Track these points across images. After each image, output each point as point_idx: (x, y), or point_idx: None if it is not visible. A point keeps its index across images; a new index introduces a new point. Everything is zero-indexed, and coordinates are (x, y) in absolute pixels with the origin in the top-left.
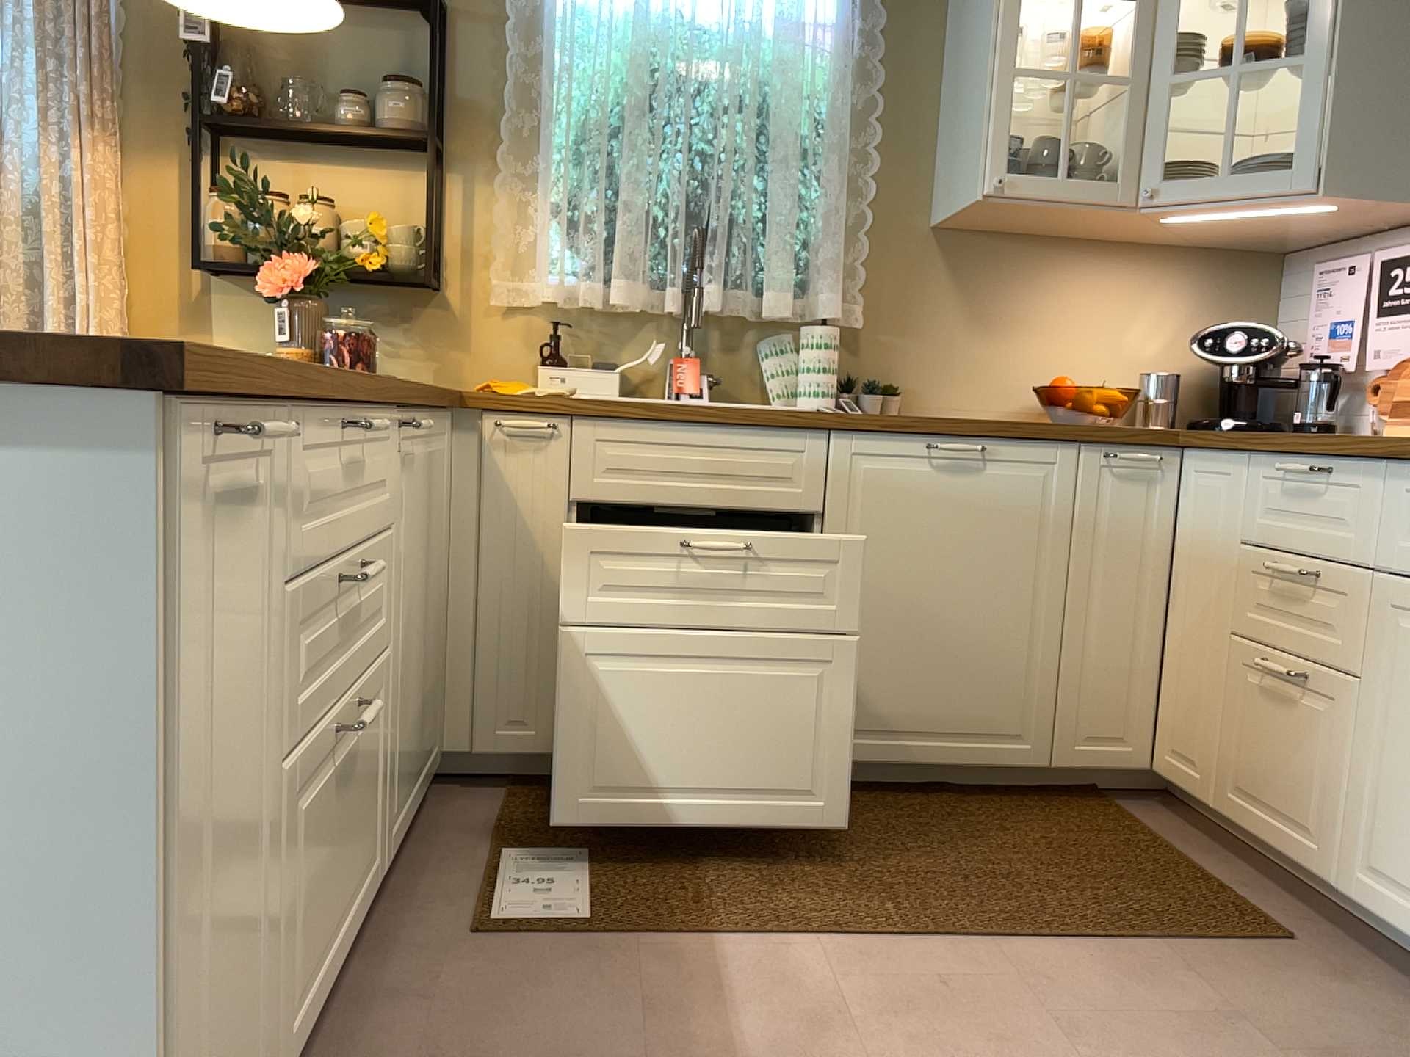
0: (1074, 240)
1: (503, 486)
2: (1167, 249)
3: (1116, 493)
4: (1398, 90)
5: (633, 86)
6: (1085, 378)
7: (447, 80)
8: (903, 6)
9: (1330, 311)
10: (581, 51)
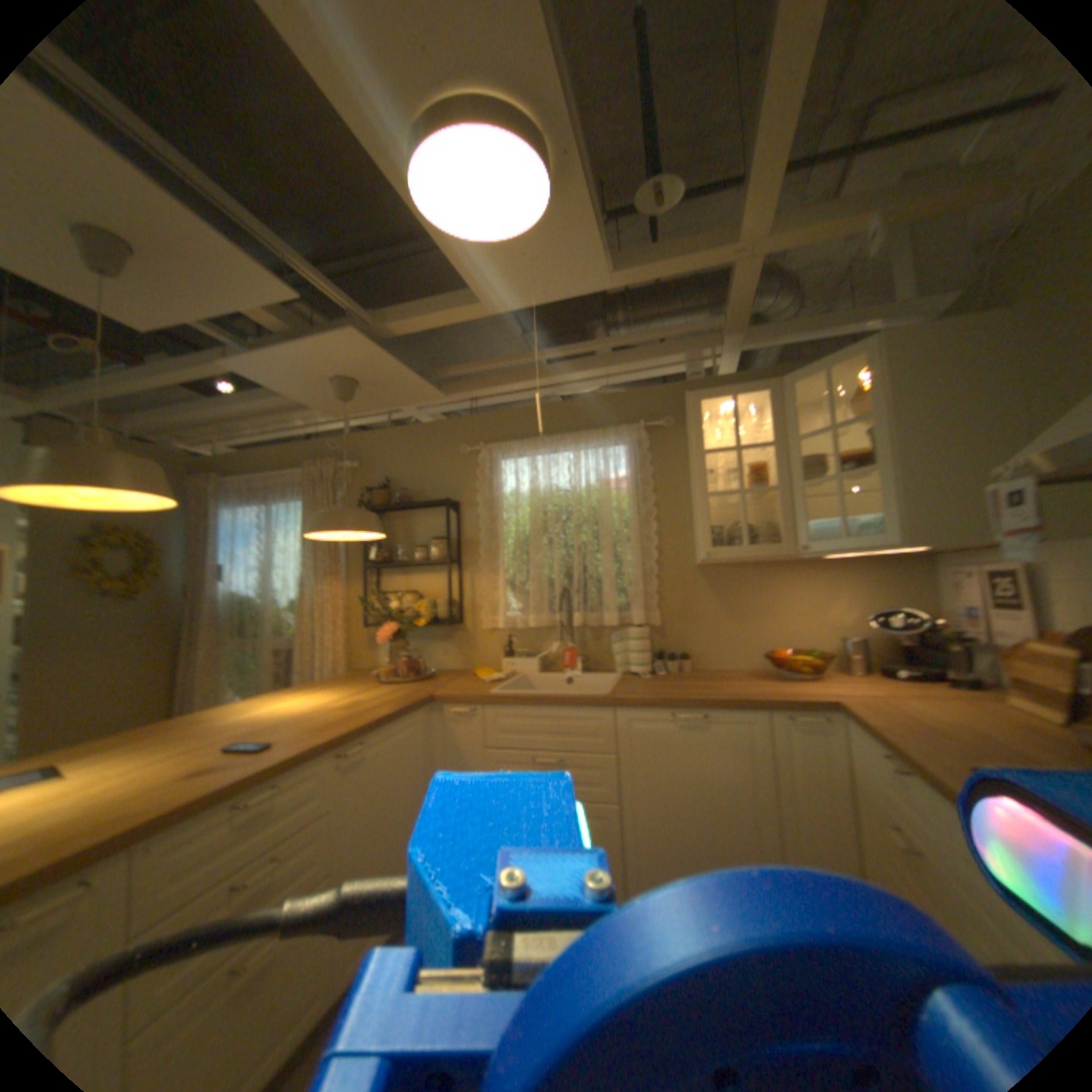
0: (784, 563)
1: (457, 741)
2: (847, 561)
3: (802, 743)
4: (951, 476)
5: (532, 524)
6: (807, 642)
7: (461, 532)
8: (664, 460)
9: (963, 599)
10: (513, 510)
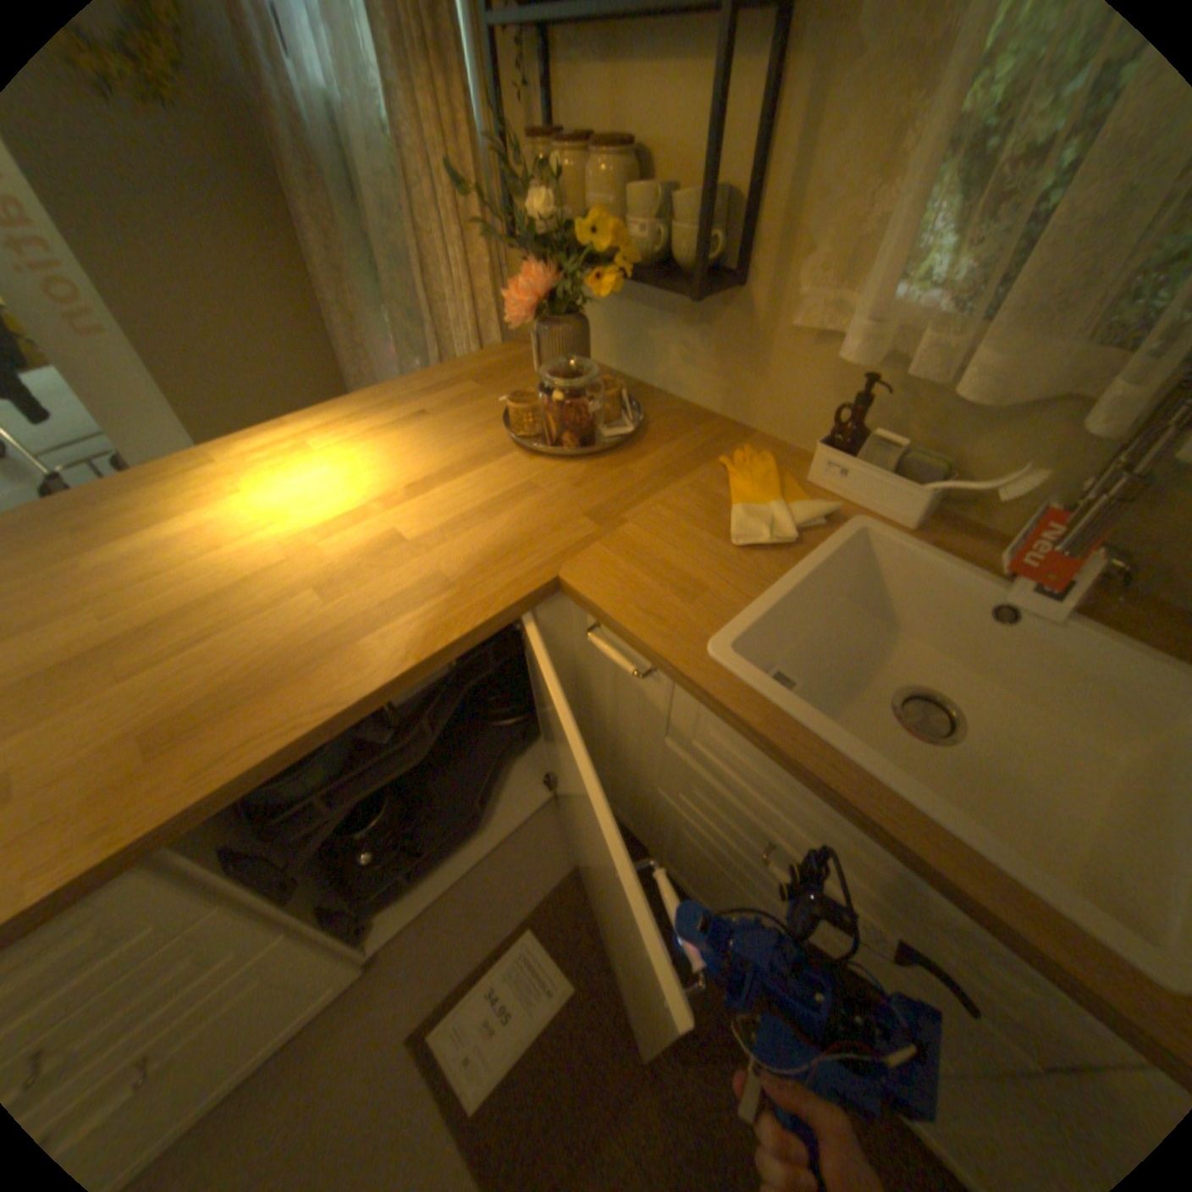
0: None
1: (610, 681)
2: None
3: None
4: None
5: None
6: None
7: None
8: None
9: None
10: None
